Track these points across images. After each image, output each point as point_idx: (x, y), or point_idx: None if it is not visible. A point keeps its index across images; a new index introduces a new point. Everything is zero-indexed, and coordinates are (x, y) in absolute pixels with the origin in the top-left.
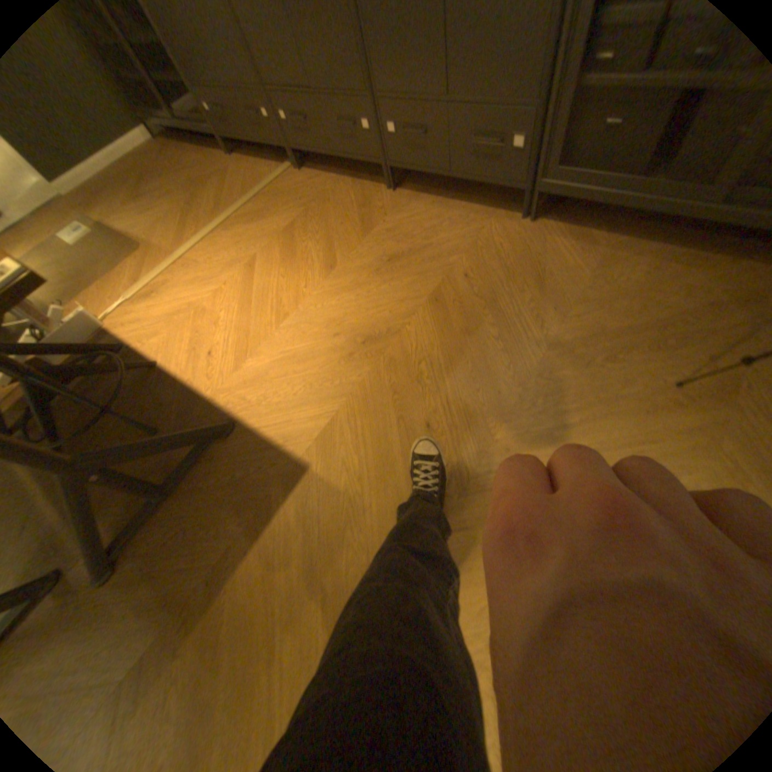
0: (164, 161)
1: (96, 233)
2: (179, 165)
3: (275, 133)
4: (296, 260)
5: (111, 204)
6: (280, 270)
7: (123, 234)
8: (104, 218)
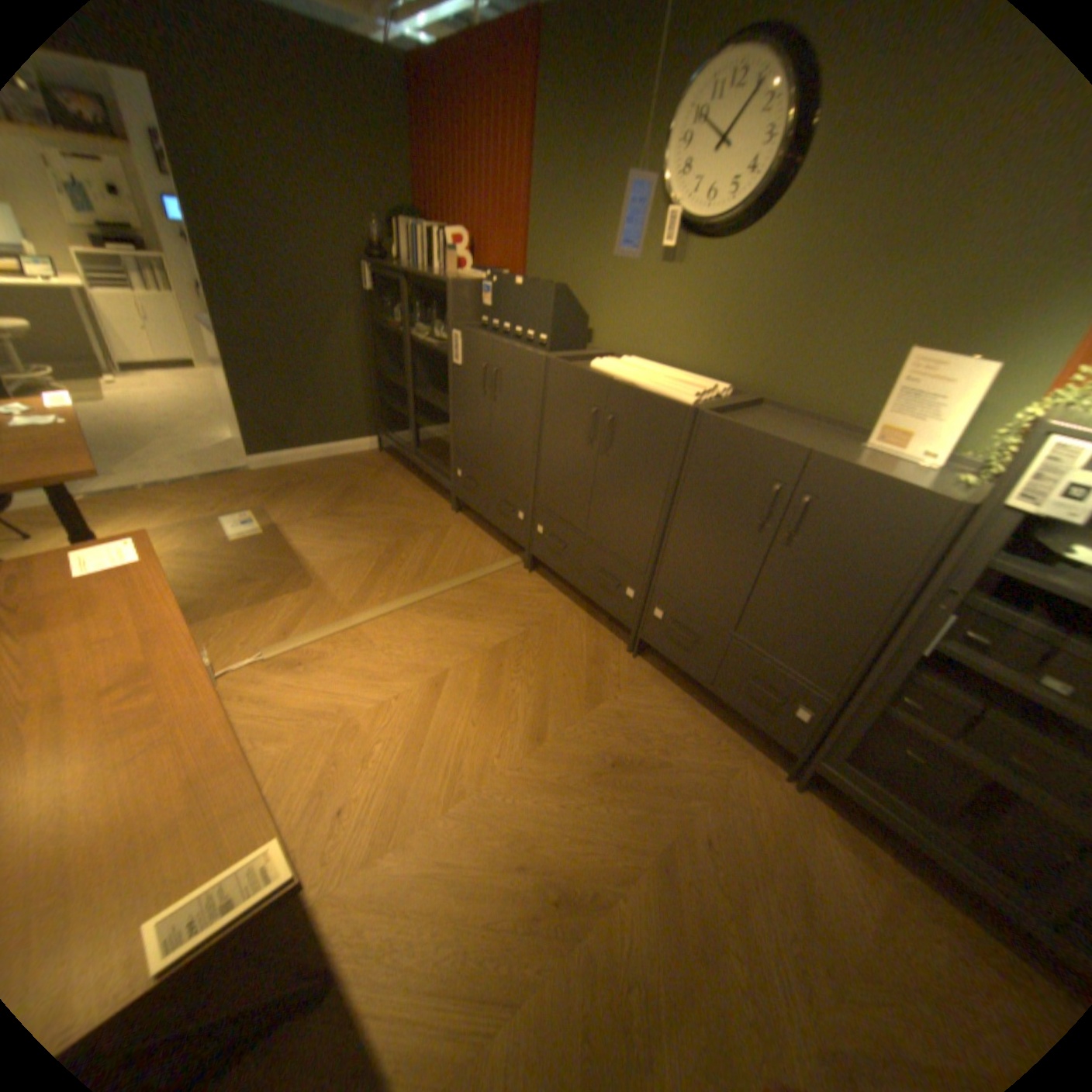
0: (381, 483)
1: (267, 538)
2: (395, 498)
3: (522, 535)
4: (495, 703)
5: (301, 509)
6: (472, 711)
7: (298, 556)
8: (285, 522)
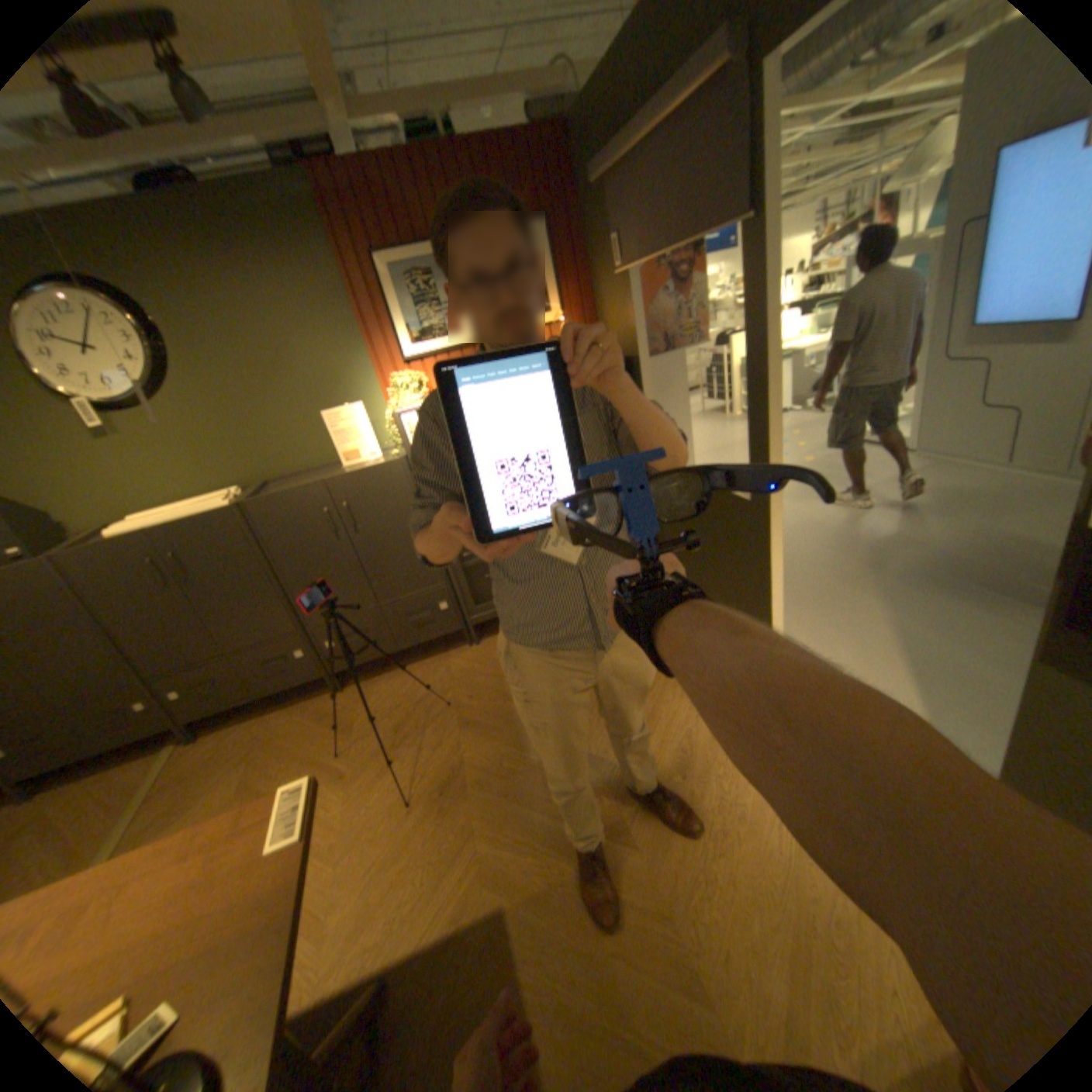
0: None
1: None
2: None
3: (156, 721)
4: None
5: None
6: None
7: None
8: None
